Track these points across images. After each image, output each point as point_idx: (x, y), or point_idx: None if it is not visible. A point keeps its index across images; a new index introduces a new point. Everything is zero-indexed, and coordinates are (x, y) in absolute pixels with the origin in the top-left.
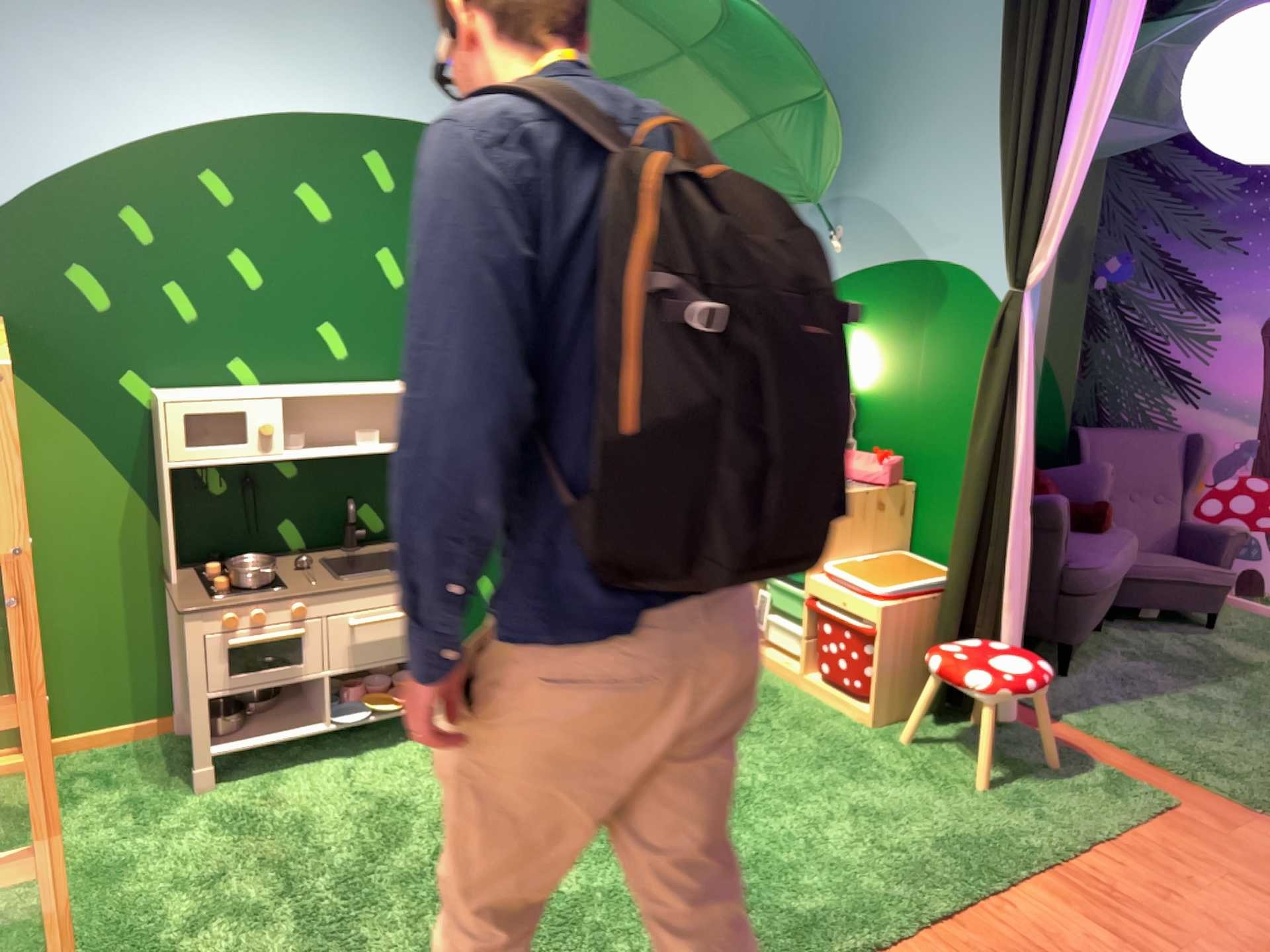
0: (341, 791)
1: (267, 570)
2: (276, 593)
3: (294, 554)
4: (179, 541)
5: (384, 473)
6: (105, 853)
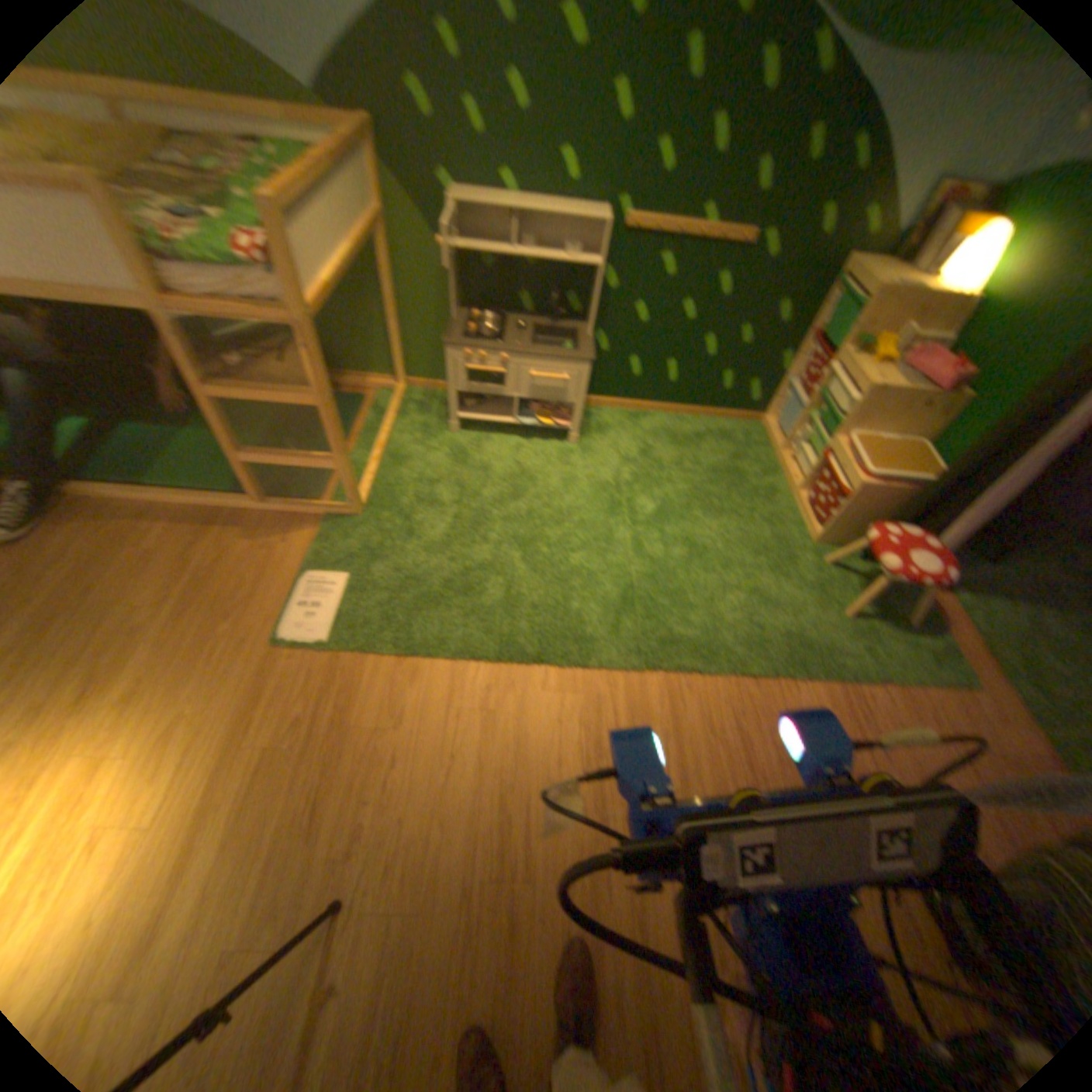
0: (502, 460)
1: (492, 326)
2: (487, 345)
3: (518, 316)
4: (456, 292)
5: (582, 274)
6: (393, 451)
